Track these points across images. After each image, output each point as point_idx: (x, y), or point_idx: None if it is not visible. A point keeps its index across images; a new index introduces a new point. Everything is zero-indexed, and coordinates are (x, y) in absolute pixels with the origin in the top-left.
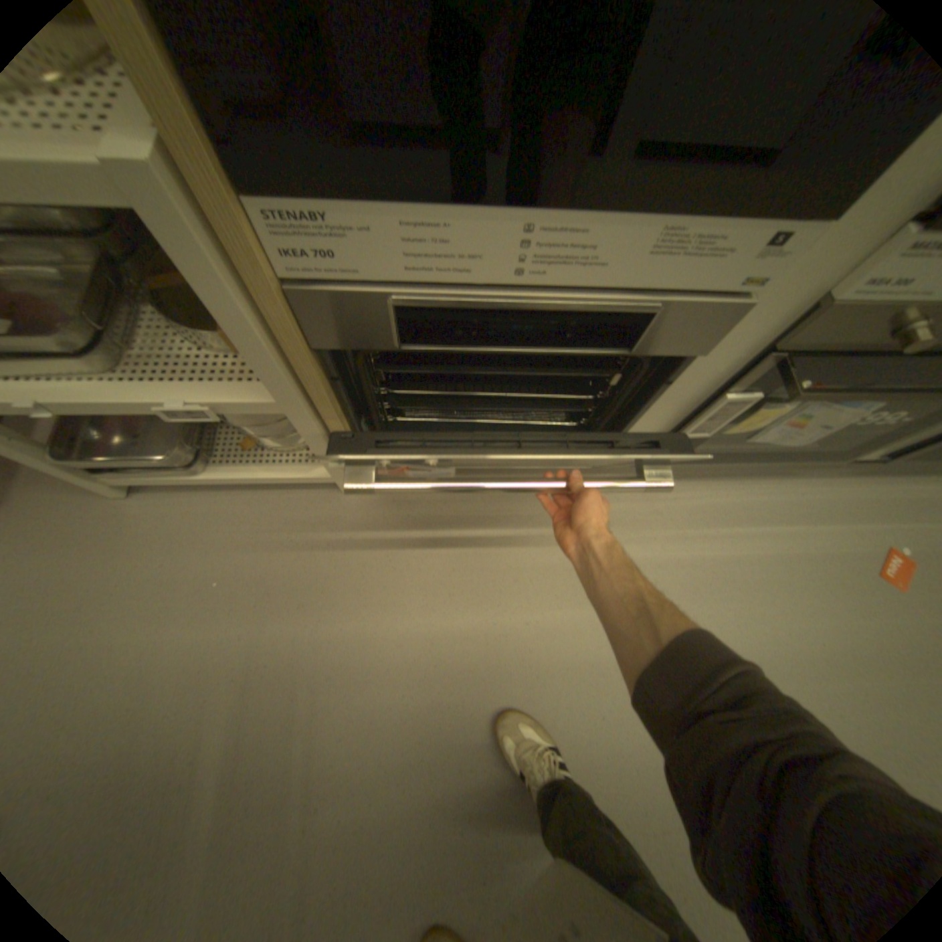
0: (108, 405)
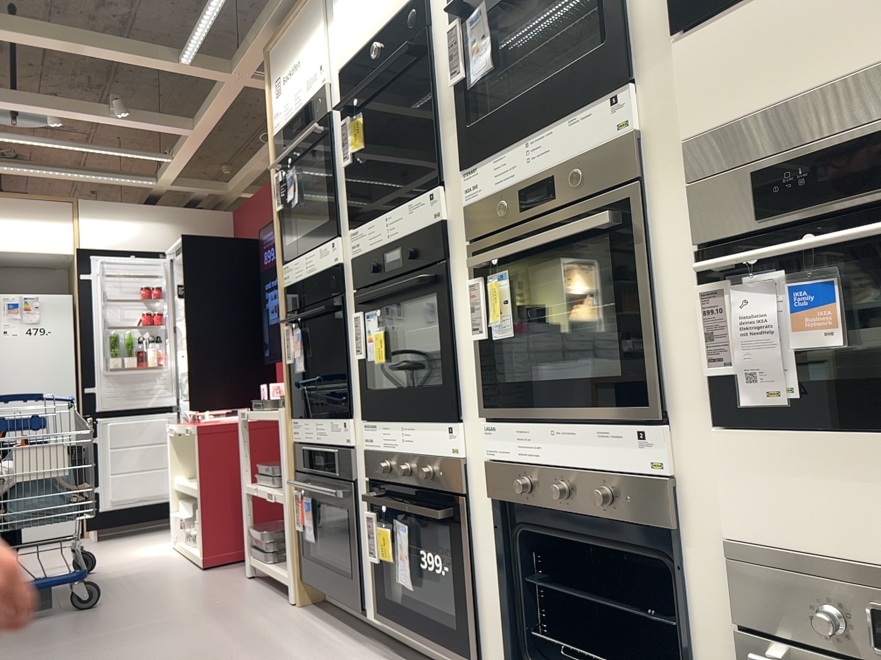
0: (264, 493)
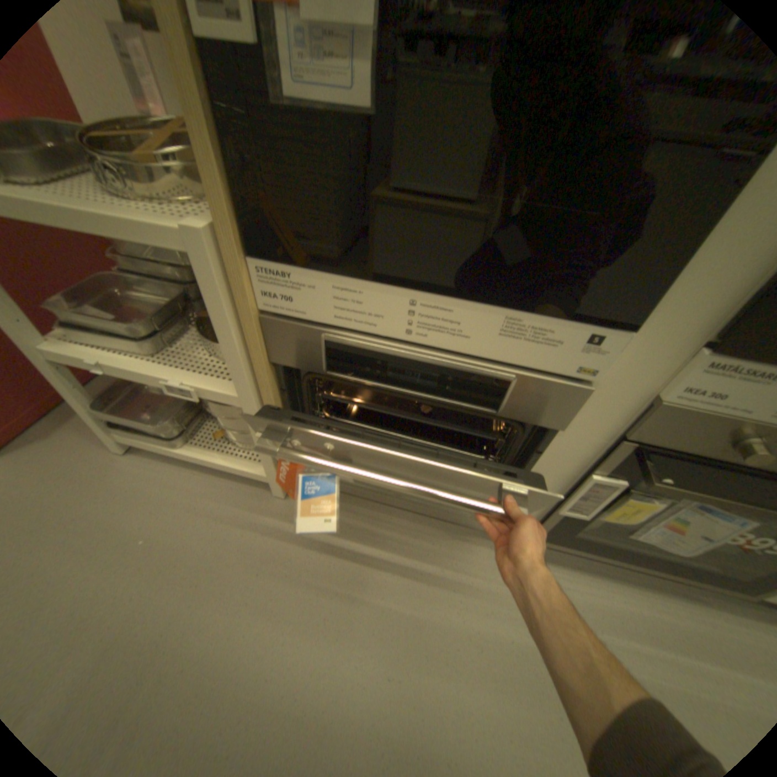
0: (137, 374)
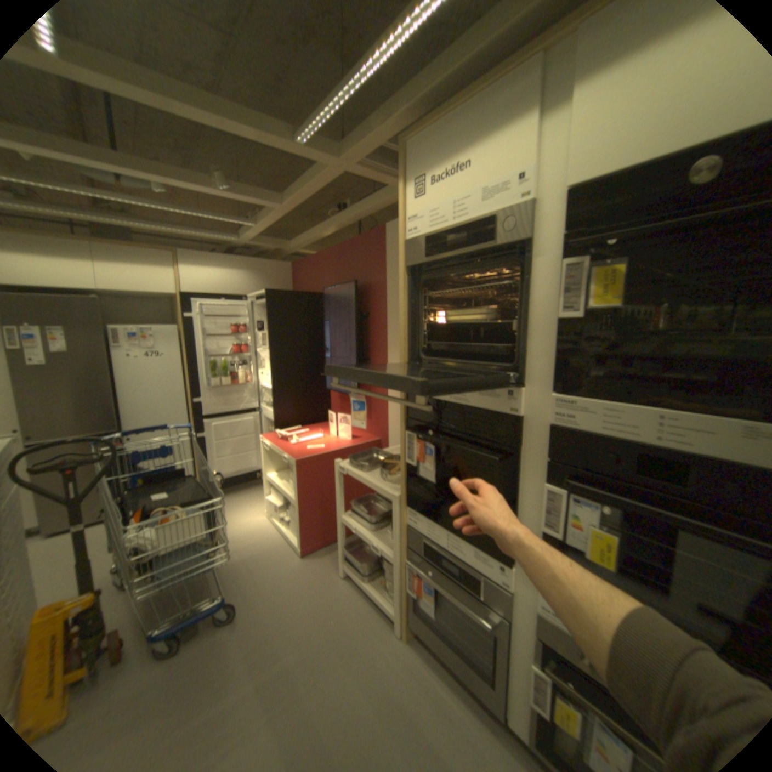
0: (365, 539)
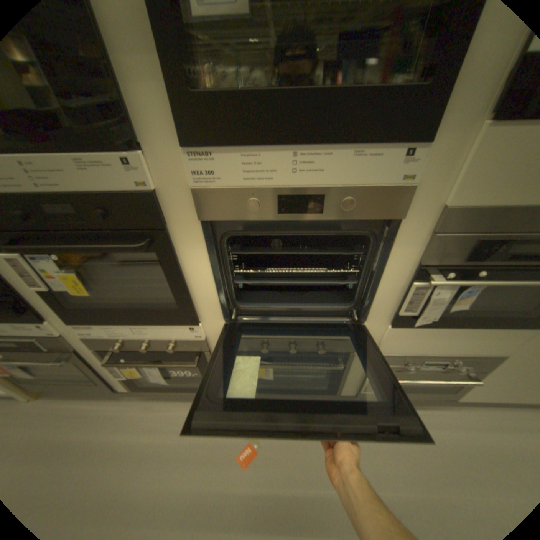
0: None
